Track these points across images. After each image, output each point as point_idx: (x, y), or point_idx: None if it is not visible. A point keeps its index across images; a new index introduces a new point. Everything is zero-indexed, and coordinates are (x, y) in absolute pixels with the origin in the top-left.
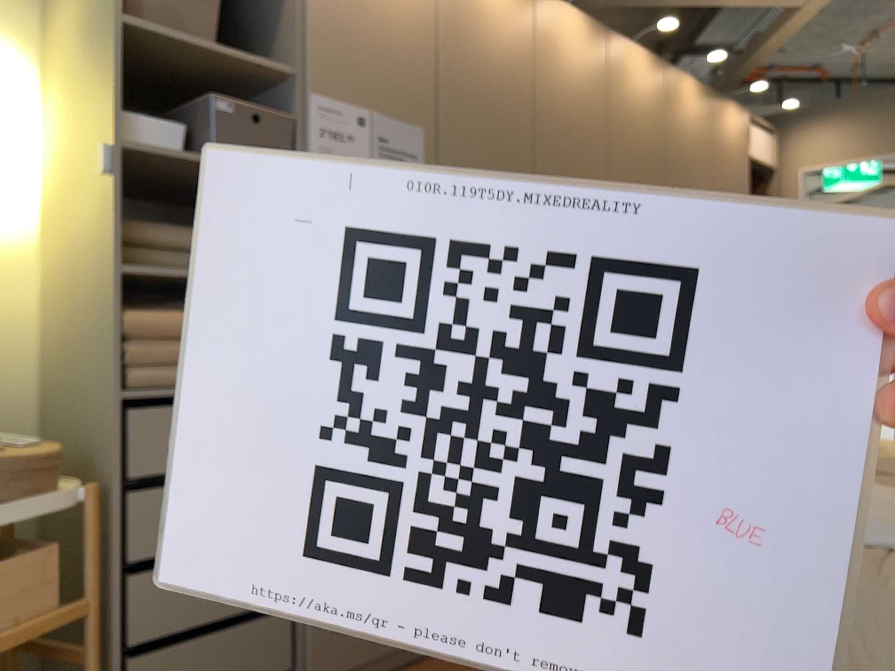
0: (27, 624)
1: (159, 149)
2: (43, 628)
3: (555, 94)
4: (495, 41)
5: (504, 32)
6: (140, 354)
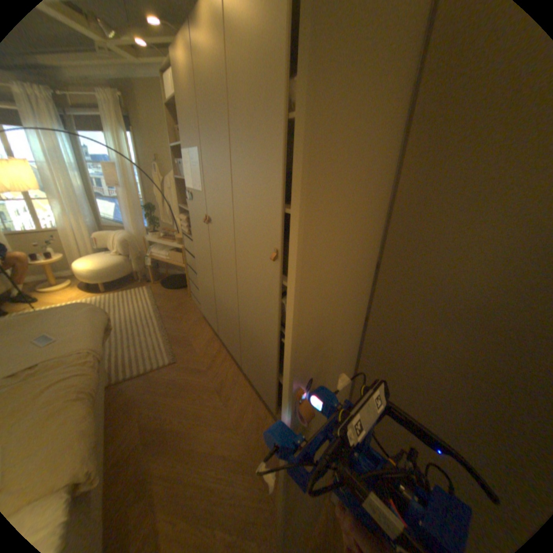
0: (178, 264)
1: (178, 177)
2: (178, 266)
3: (235, 72)
4: (207, 67)
5: (209, 52)
6: (180, 224)
